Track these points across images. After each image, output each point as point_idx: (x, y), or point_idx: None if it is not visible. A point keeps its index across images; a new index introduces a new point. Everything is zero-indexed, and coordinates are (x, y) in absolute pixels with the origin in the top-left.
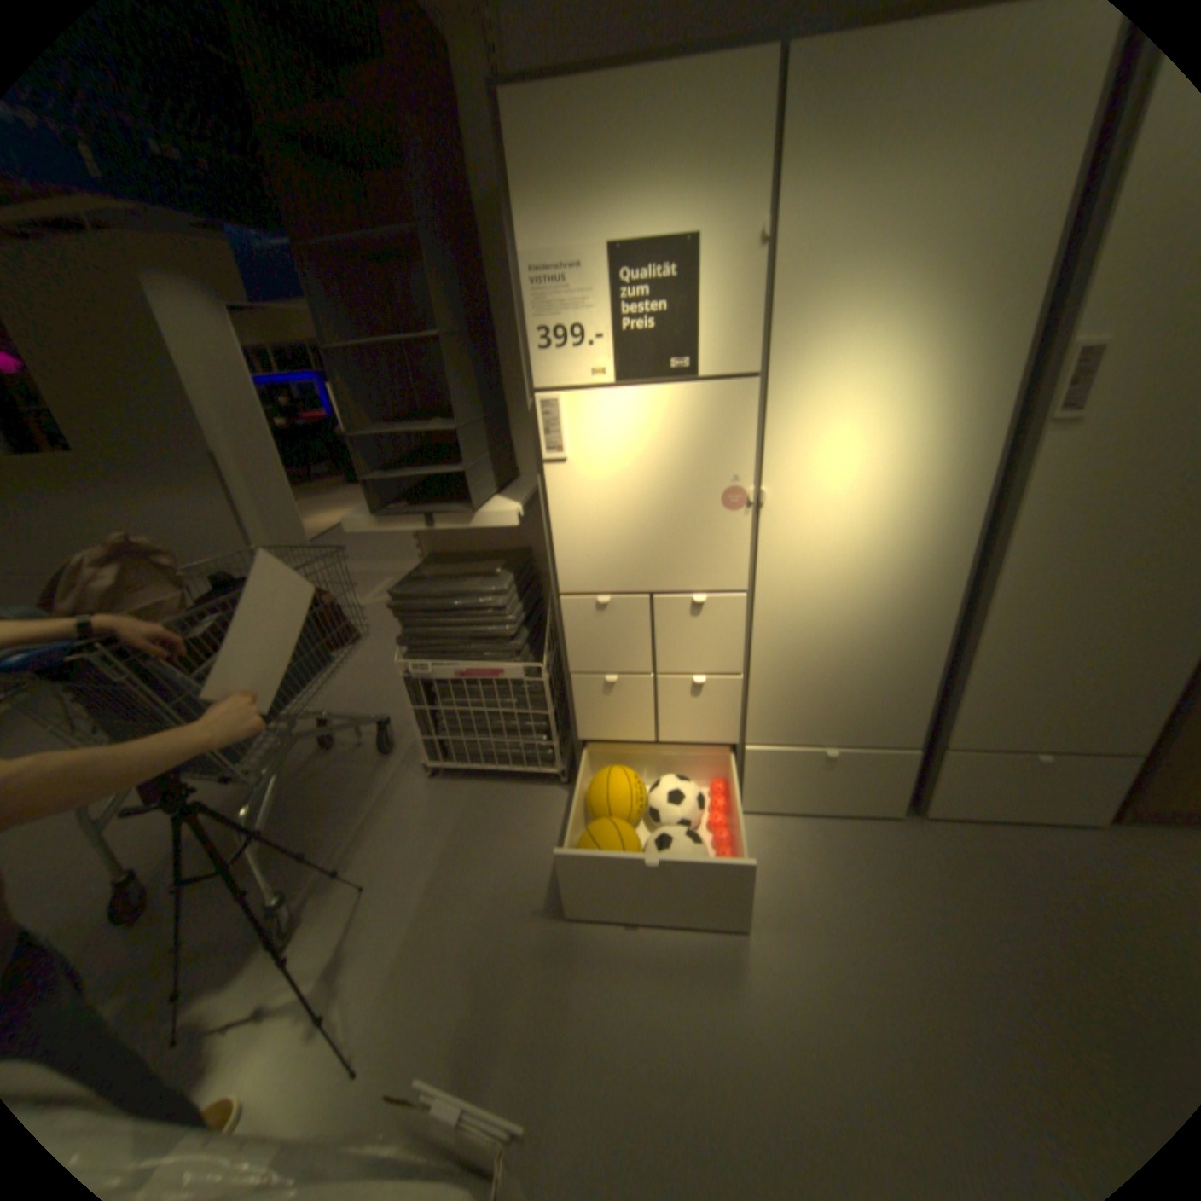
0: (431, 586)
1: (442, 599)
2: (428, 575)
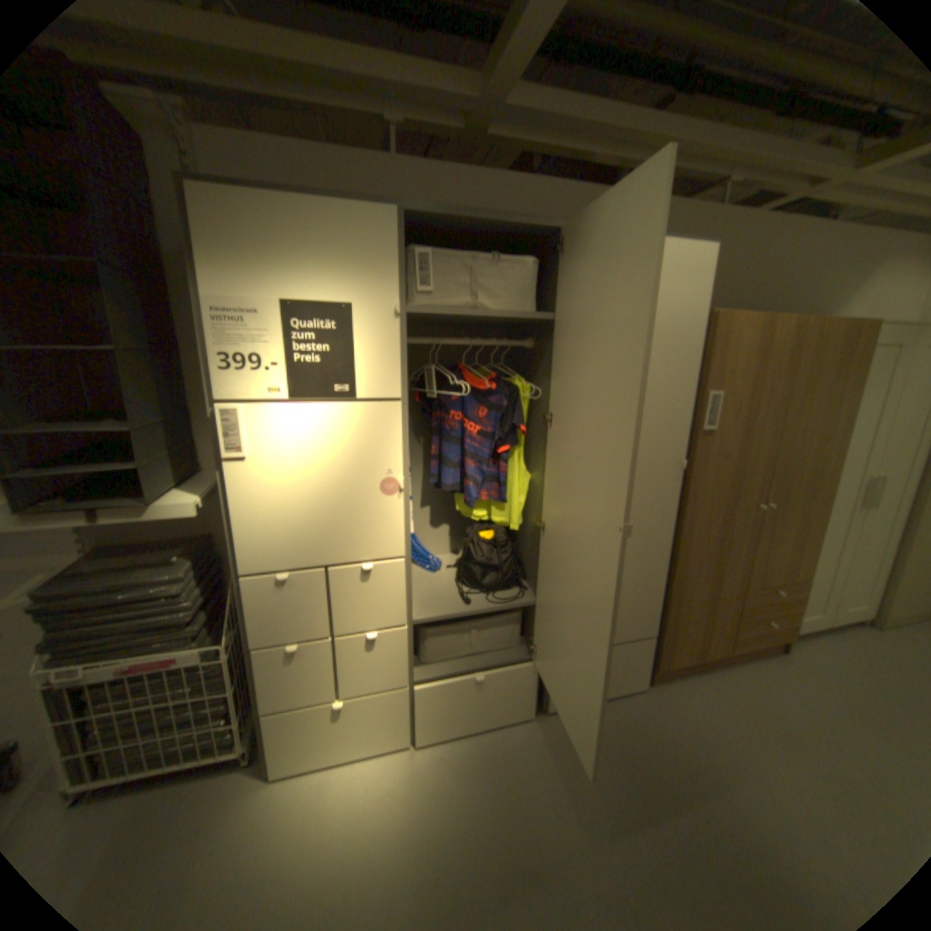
0: (89, 583)
1: (102, 595)
2: (87, 570)
